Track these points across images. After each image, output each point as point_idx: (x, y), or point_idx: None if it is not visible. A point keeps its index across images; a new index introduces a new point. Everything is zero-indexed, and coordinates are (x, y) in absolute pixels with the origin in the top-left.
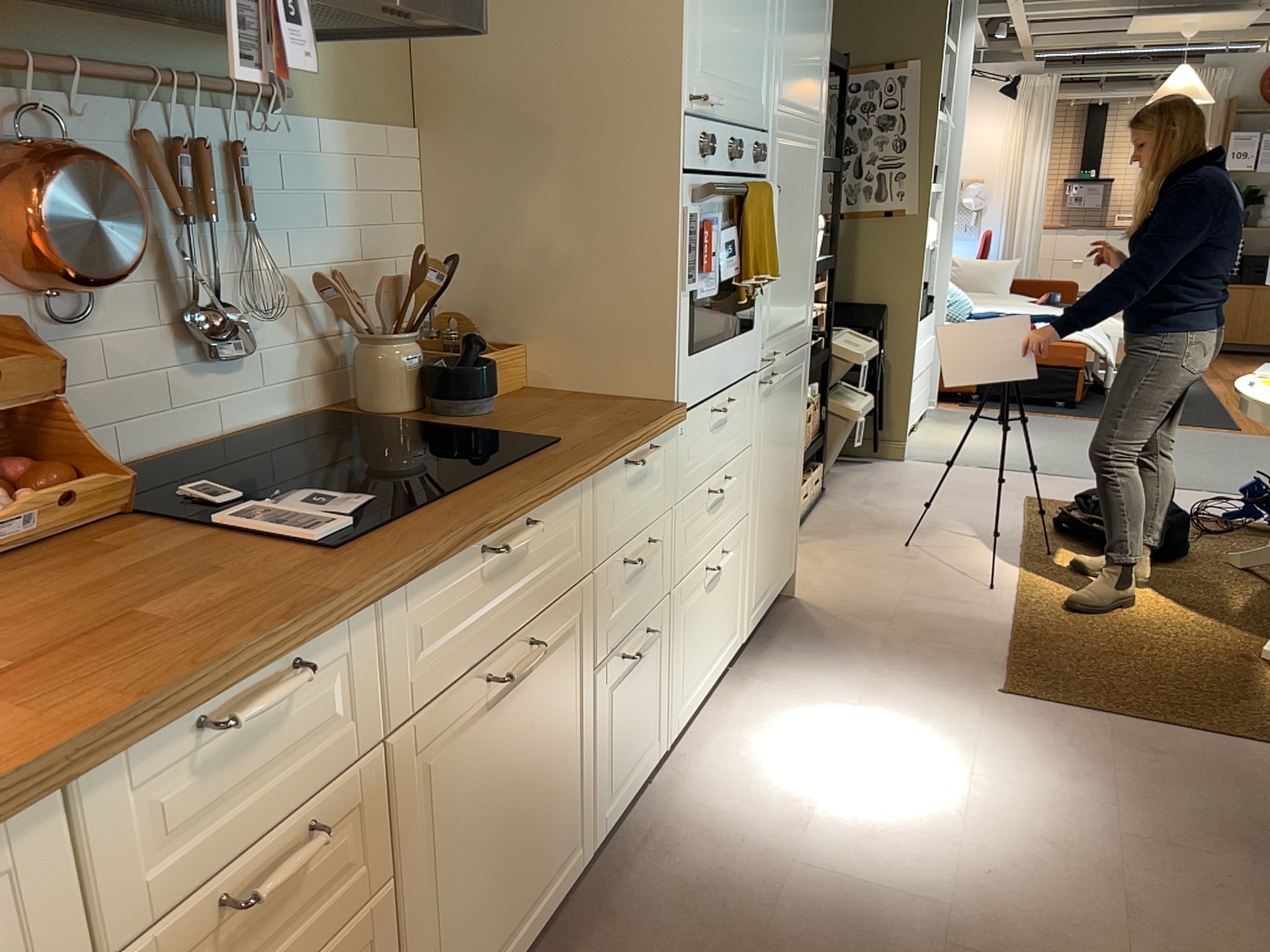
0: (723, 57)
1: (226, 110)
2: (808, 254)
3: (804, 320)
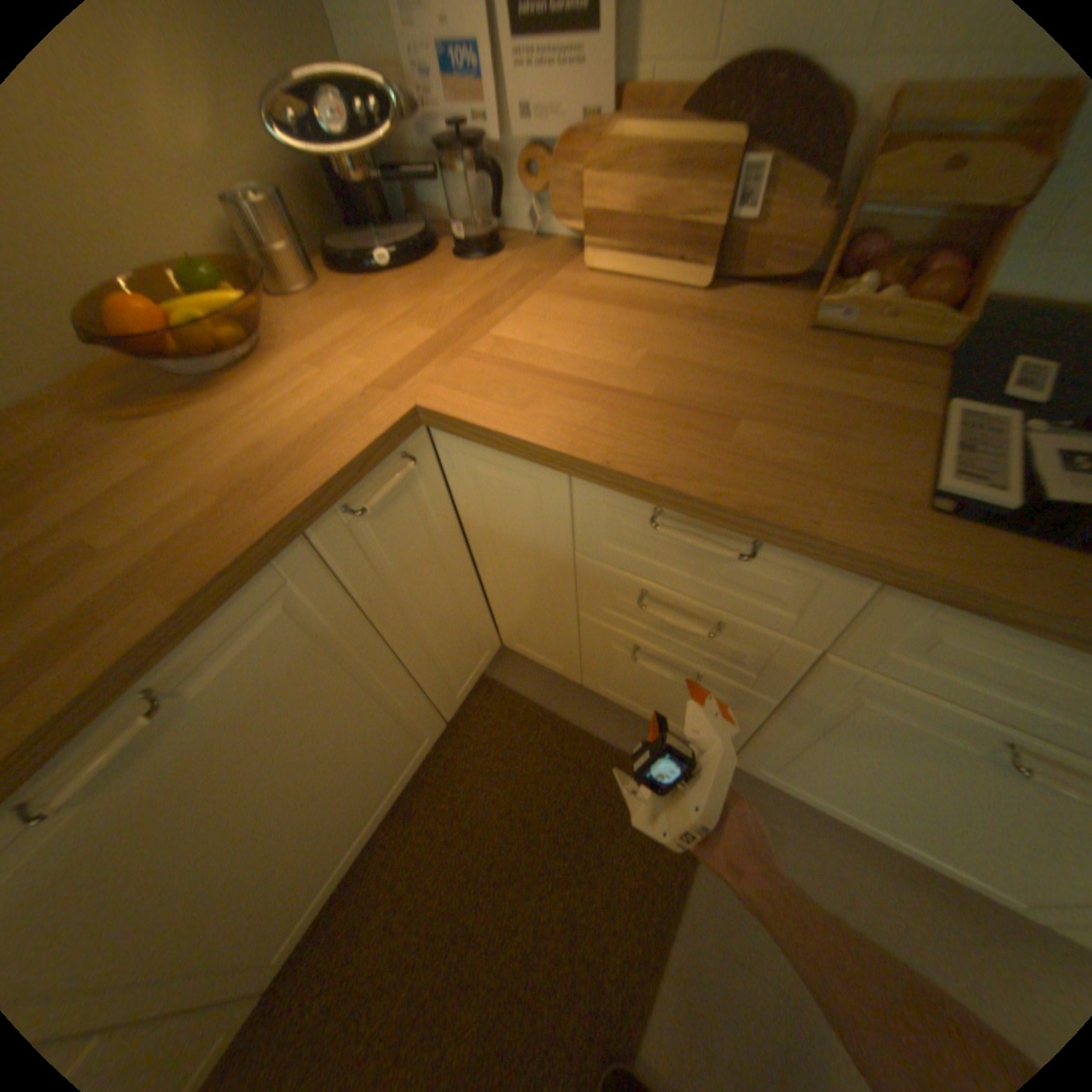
0: None
1: None
2: None
3: None
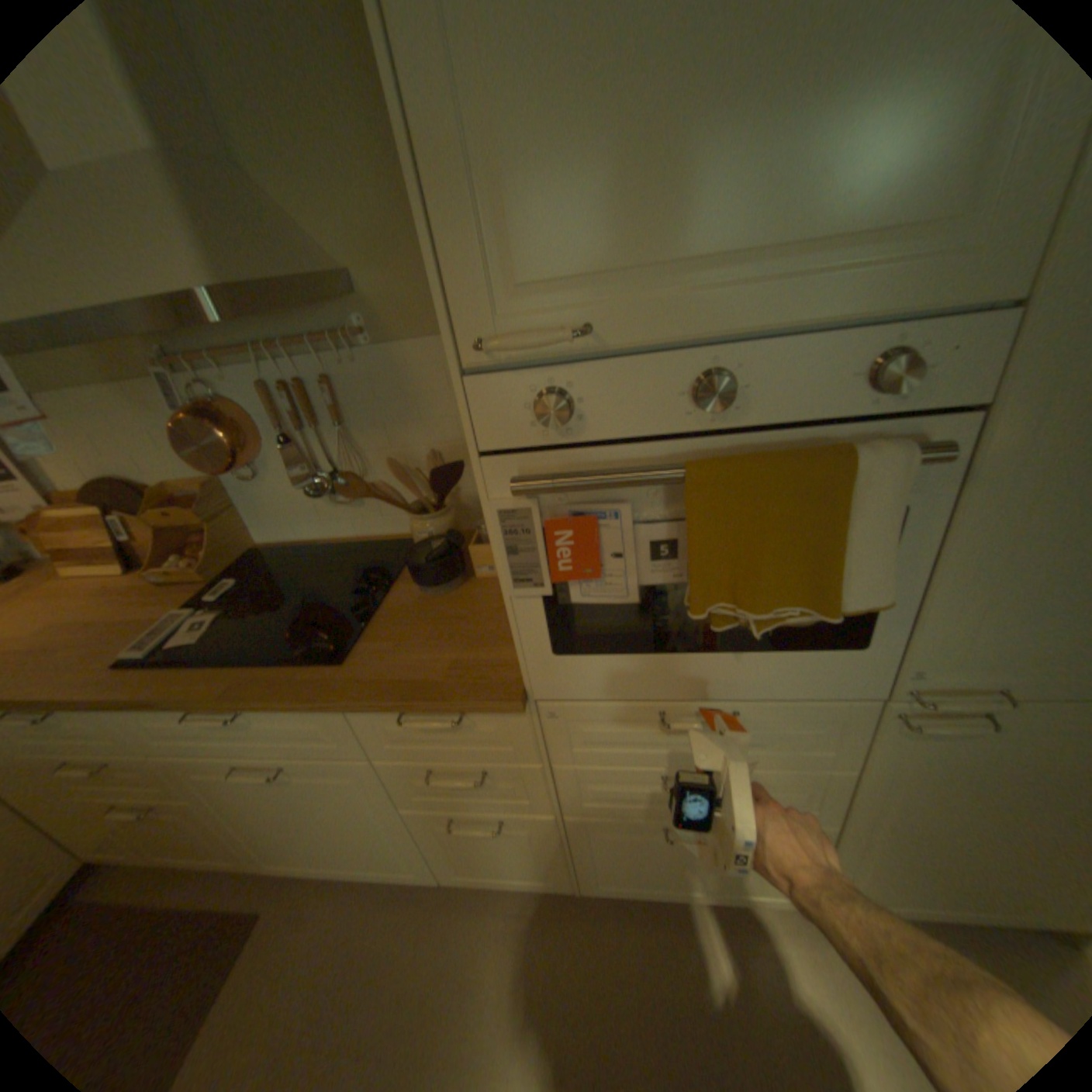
0: (631, 208)
1: (316, 352)
2: None
3: None
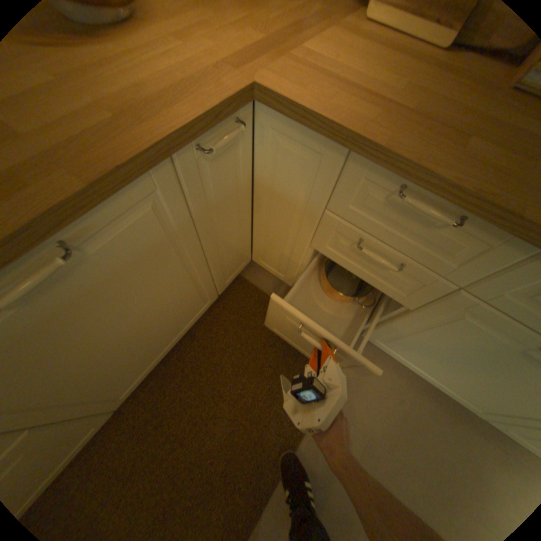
0: None
1: None
2: None
3: None
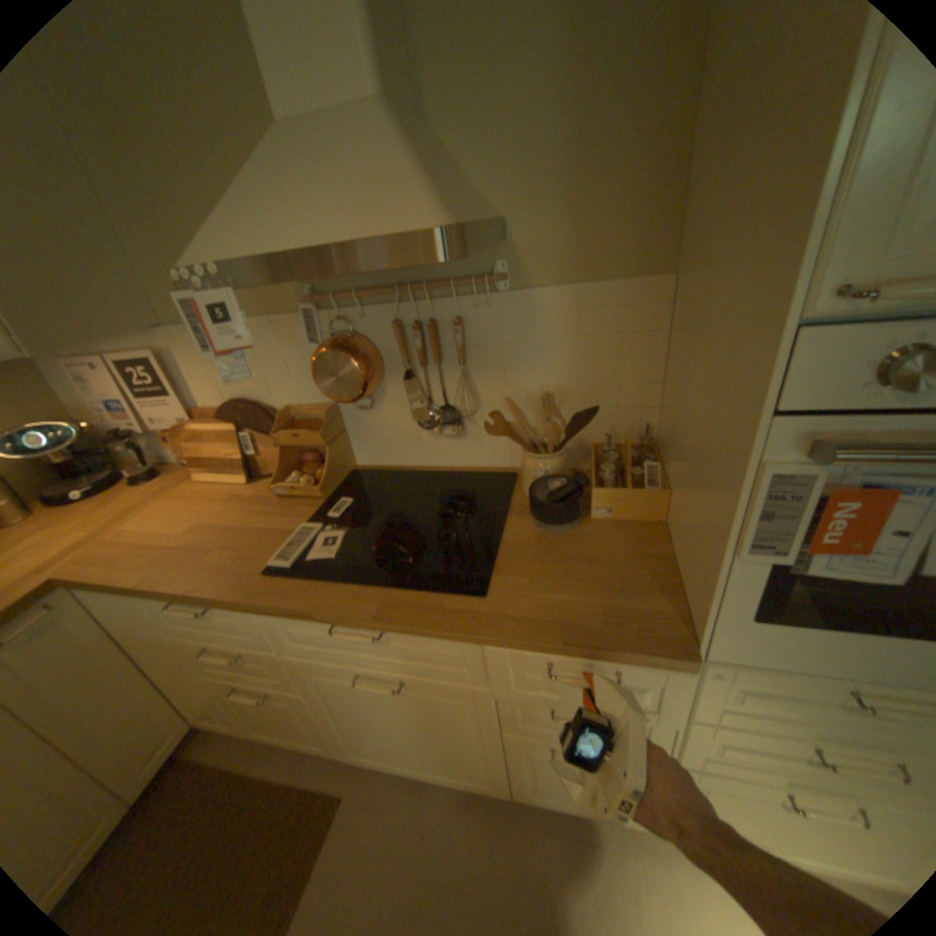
0: None
1: (455, 295)
2: None
3: None
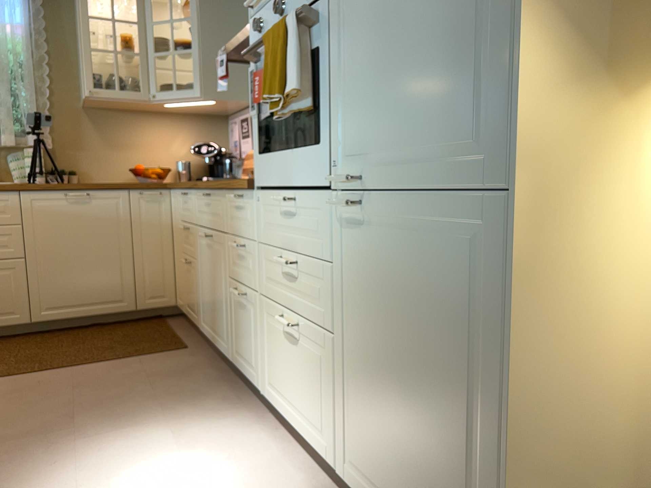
0: None
1: None
2: (474, 23)
3: (472, 145)
